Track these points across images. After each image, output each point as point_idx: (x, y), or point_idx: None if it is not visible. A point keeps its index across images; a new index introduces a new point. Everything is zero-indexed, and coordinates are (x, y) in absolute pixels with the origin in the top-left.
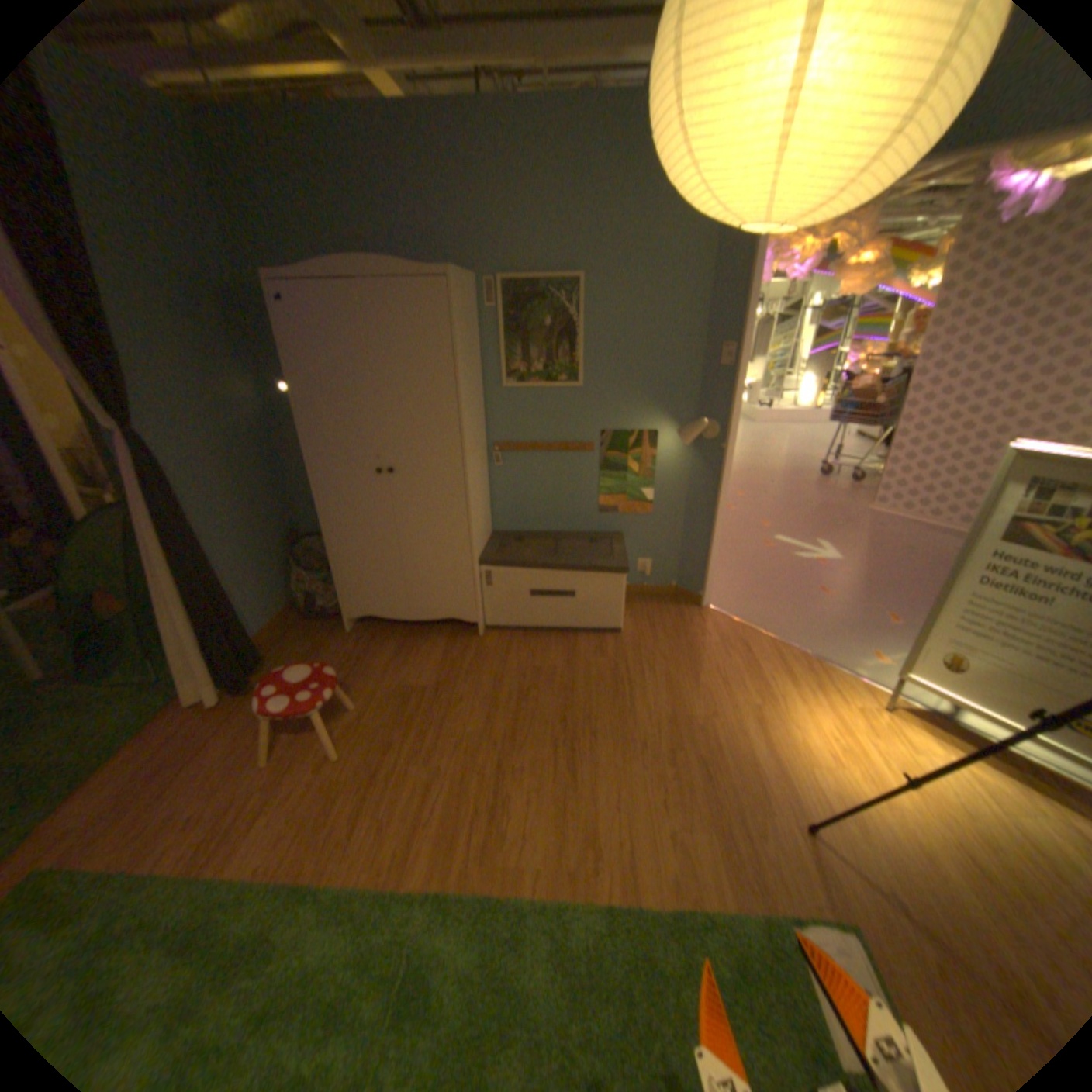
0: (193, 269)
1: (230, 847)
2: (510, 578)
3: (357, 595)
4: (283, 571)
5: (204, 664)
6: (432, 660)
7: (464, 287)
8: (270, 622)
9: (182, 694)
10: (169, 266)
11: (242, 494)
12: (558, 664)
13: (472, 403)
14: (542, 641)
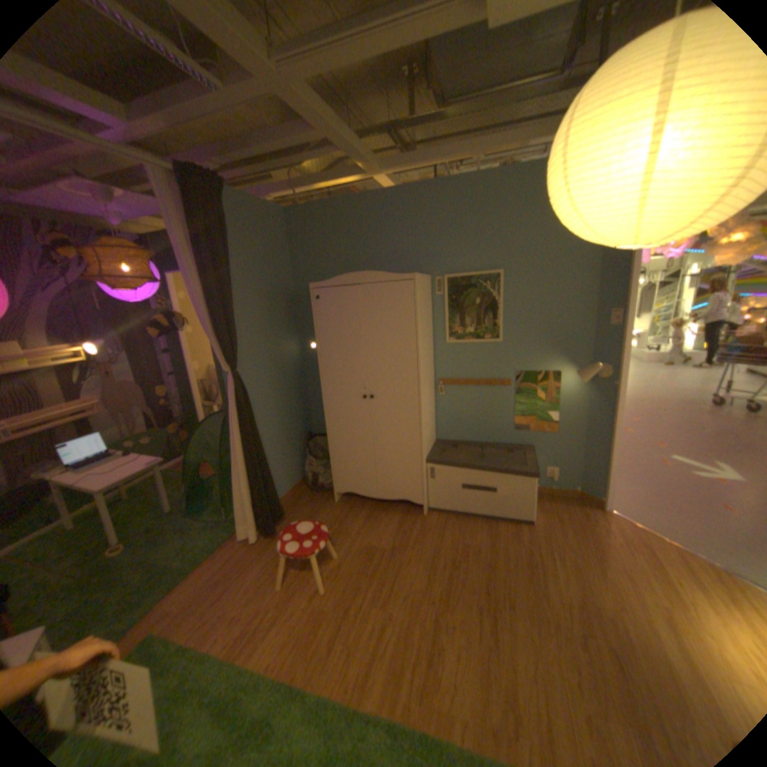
0: (275, 284)
1: (253, 646)
2: (447, 474)
3: (344, 477)
4: (301, 457)
5: (252, 513)
6: (390, 529)
7: (424, 283)
8: (290, 490)
9: (237, 532)
10: (264, 284)
11: (284, 408)
12: (483, 544)
13: (425, 353)
14: (471, 525)
